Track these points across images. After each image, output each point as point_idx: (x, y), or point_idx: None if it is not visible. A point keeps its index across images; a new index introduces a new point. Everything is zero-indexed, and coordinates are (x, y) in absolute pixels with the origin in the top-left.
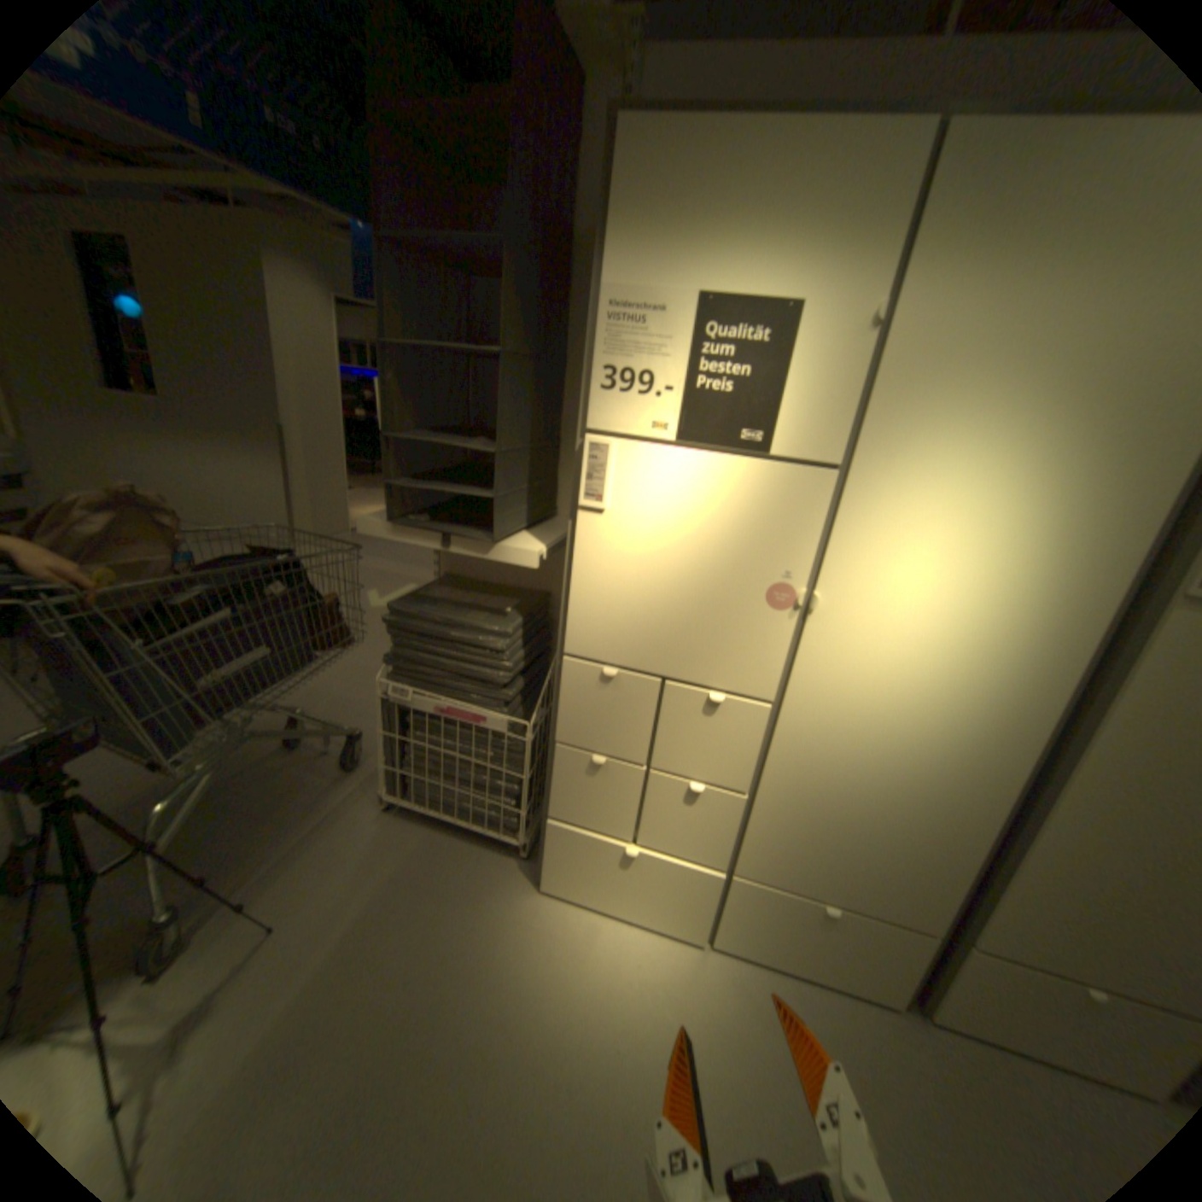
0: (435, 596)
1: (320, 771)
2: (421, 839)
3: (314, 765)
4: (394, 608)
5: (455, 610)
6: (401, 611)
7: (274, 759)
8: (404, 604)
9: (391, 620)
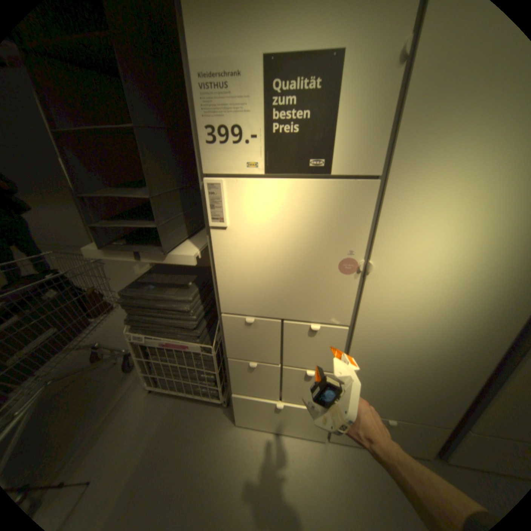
0: (147, 280)
1: (112, 374)
2: (169, 405)
3: (109, 371)
4: (122, 294)
5: (158, 289)
6: (126, 295)
7: (87, 371)
8: (128, 290)
9: (121, 301)
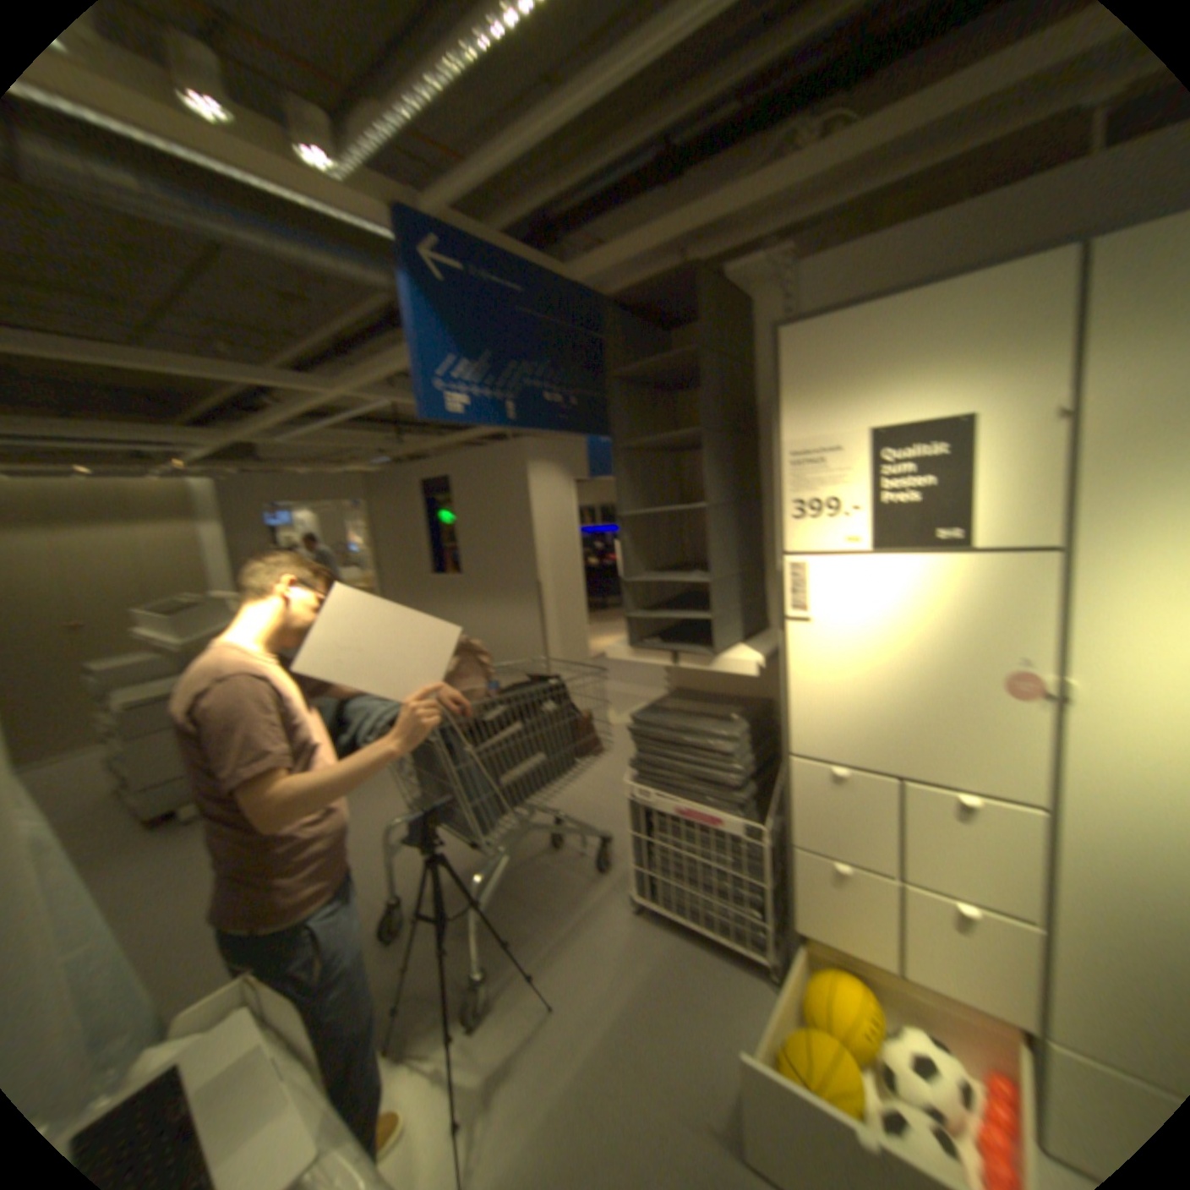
0: (671, 708)
1: (582, 872)
2: (674, 949)
3: (578, 866)
4: (639, 720)
5: (689, 719)
6: (644, 722)
7: (548, 857)
8: (646, 716)
9: (637, 730)
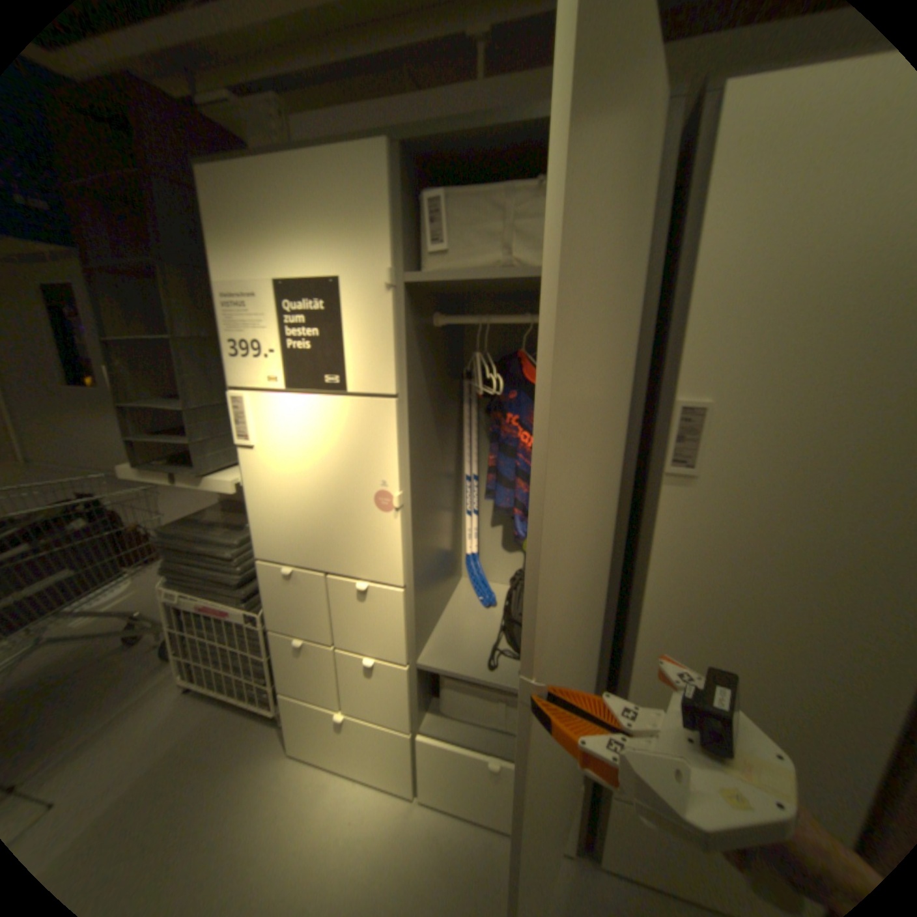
0: (199, 518)
1: (145, 662)
2: (204, 715)
3: (143, 657)
4: (158, 532)
5: (205, 528)
6: (163, 533)
7: (114, 654)
8: (168, 527)
9: (156, 540)
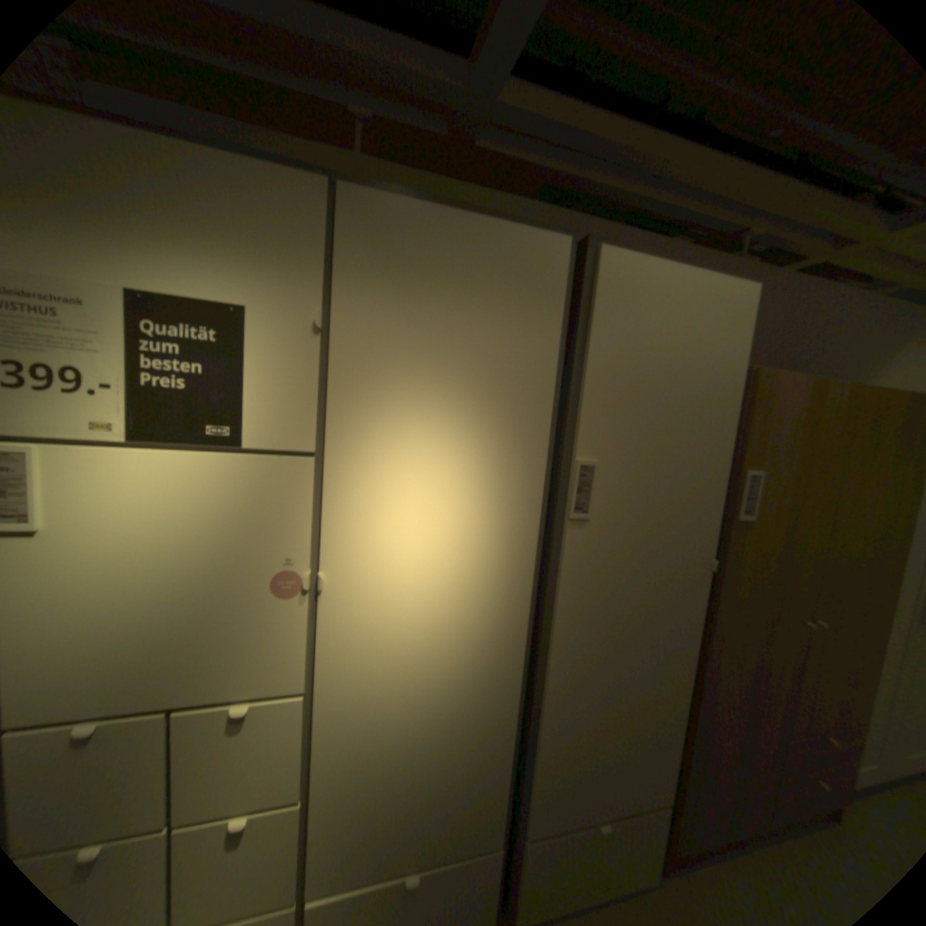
0: None
1: None
2: None
3: None
4: None
5: None
6: None
7: None
8: None
9: None
